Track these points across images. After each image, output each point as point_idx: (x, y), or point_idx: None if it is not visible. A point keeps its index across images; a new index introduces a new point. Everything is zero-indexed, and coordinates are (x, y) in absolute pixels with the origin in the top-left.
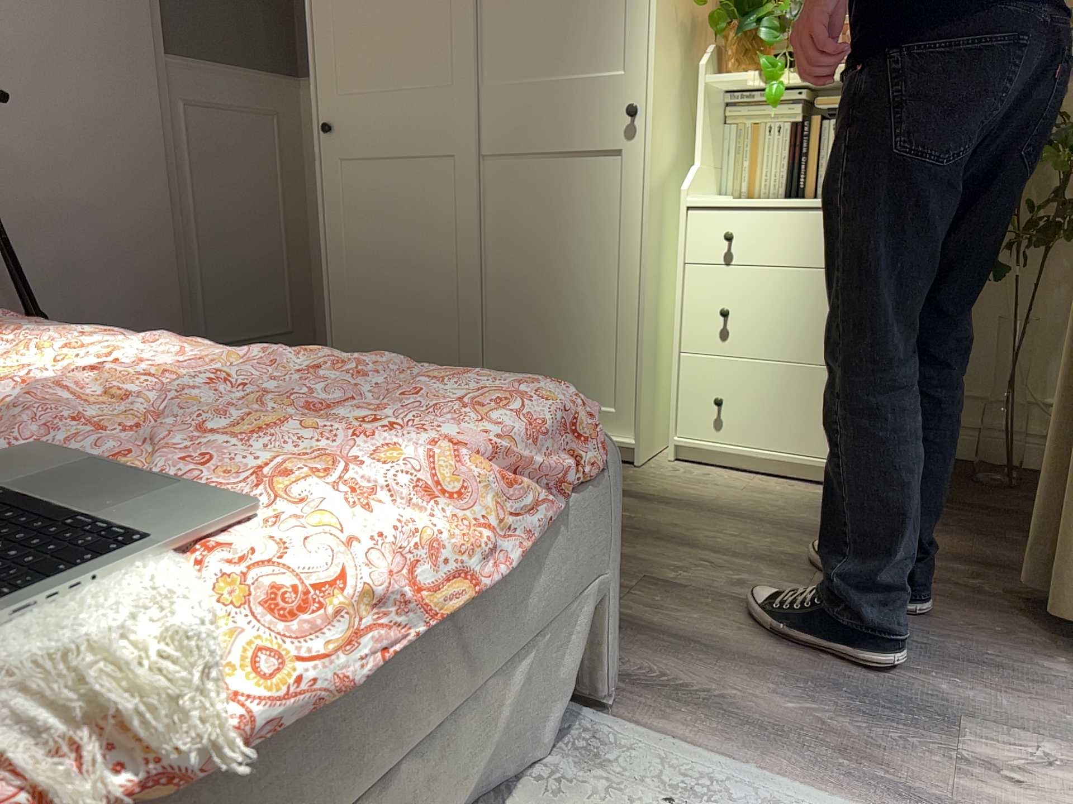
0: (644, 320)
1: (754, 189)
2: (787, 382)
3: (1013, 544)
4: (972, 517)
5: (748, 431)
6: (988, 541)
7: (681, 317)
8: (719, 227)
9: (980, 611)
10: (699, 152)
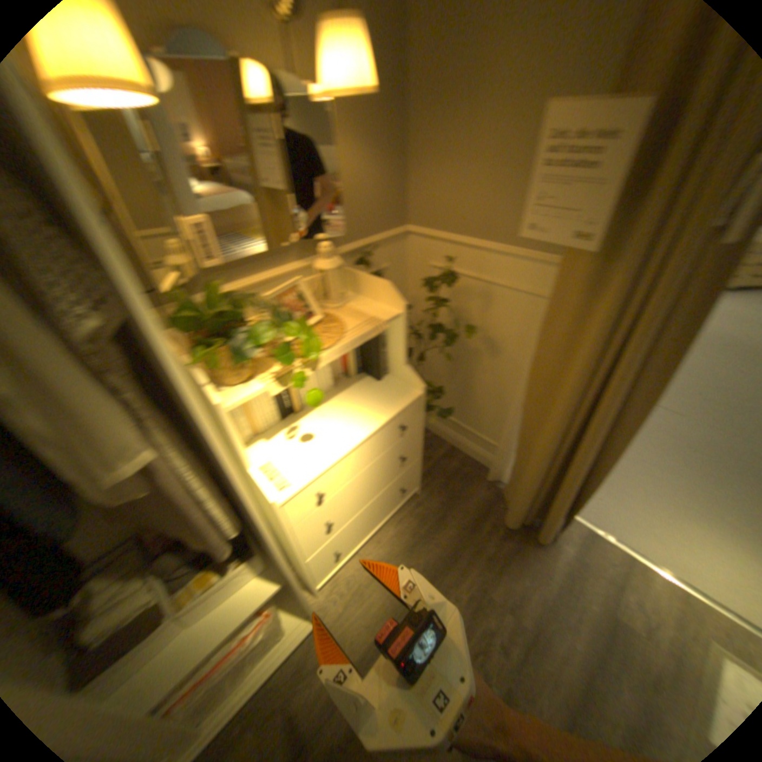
0: (299, 589)
1: (258, 428)
2: (365, 515)
3: (462, 490)
4: (433, 486)
5: (352, 547)
6: (459, 497)
7: (301, 551)
8: (310, 495)
9: (522, 545)
10: (250, 459)
